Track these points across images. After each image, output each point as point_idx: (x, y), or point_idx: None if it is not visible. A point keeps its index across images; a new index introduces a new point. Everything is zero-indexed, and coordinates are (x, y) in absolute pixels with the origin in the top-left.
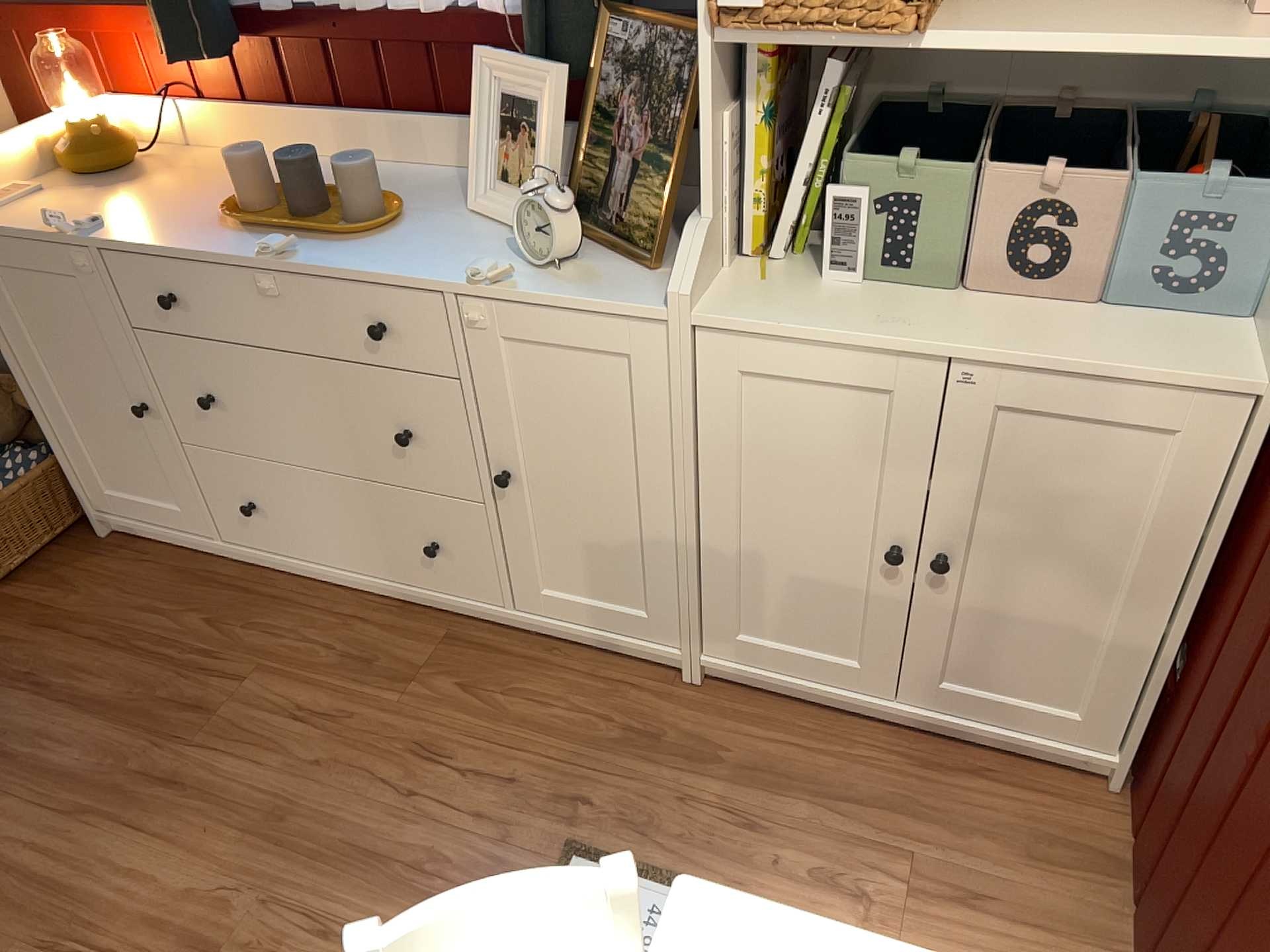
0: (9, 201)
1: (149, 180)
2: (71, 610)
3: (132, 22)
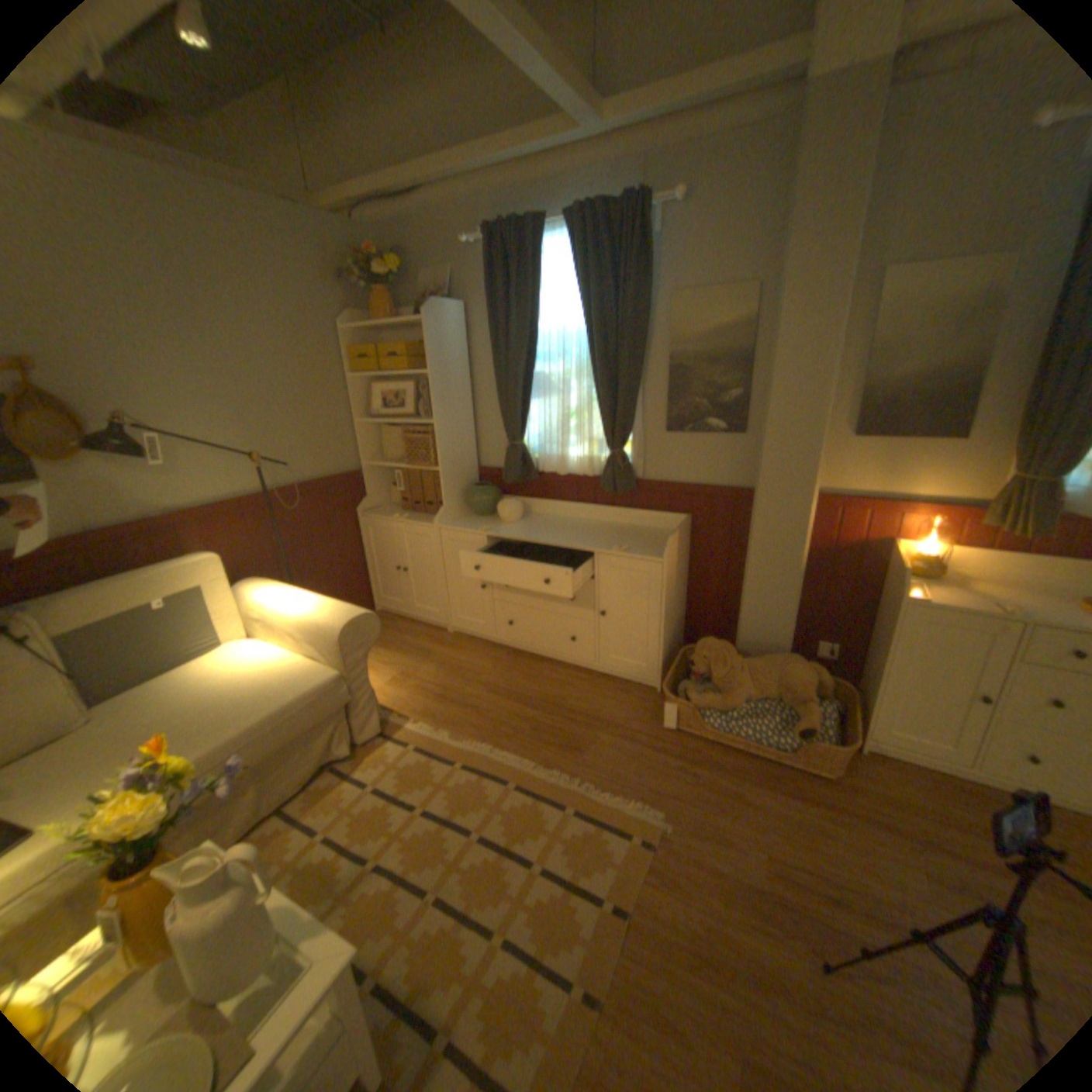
0: (921, 591)
1: (971, 585)
2: (901, 803)
3: (942, 512)
